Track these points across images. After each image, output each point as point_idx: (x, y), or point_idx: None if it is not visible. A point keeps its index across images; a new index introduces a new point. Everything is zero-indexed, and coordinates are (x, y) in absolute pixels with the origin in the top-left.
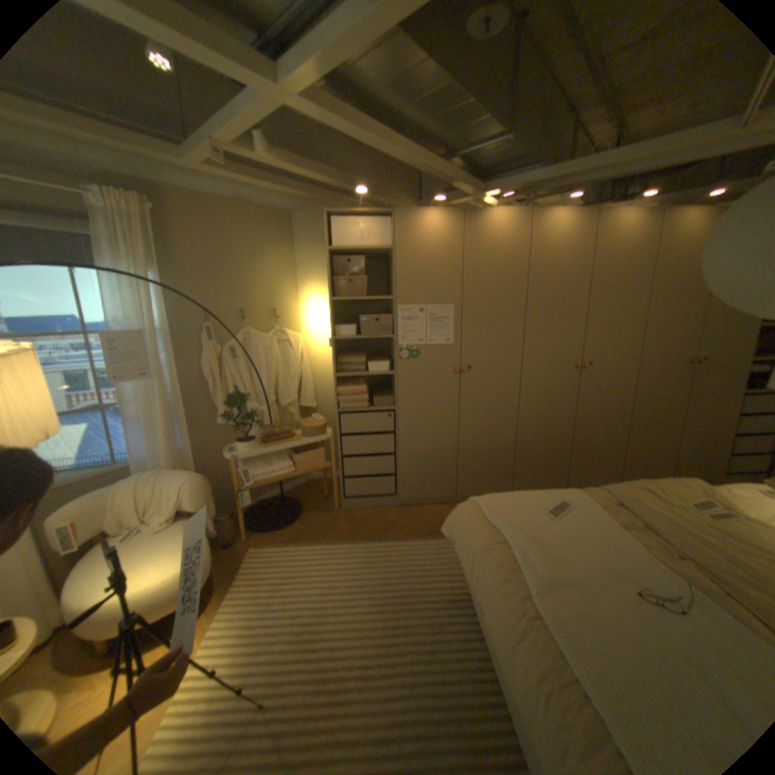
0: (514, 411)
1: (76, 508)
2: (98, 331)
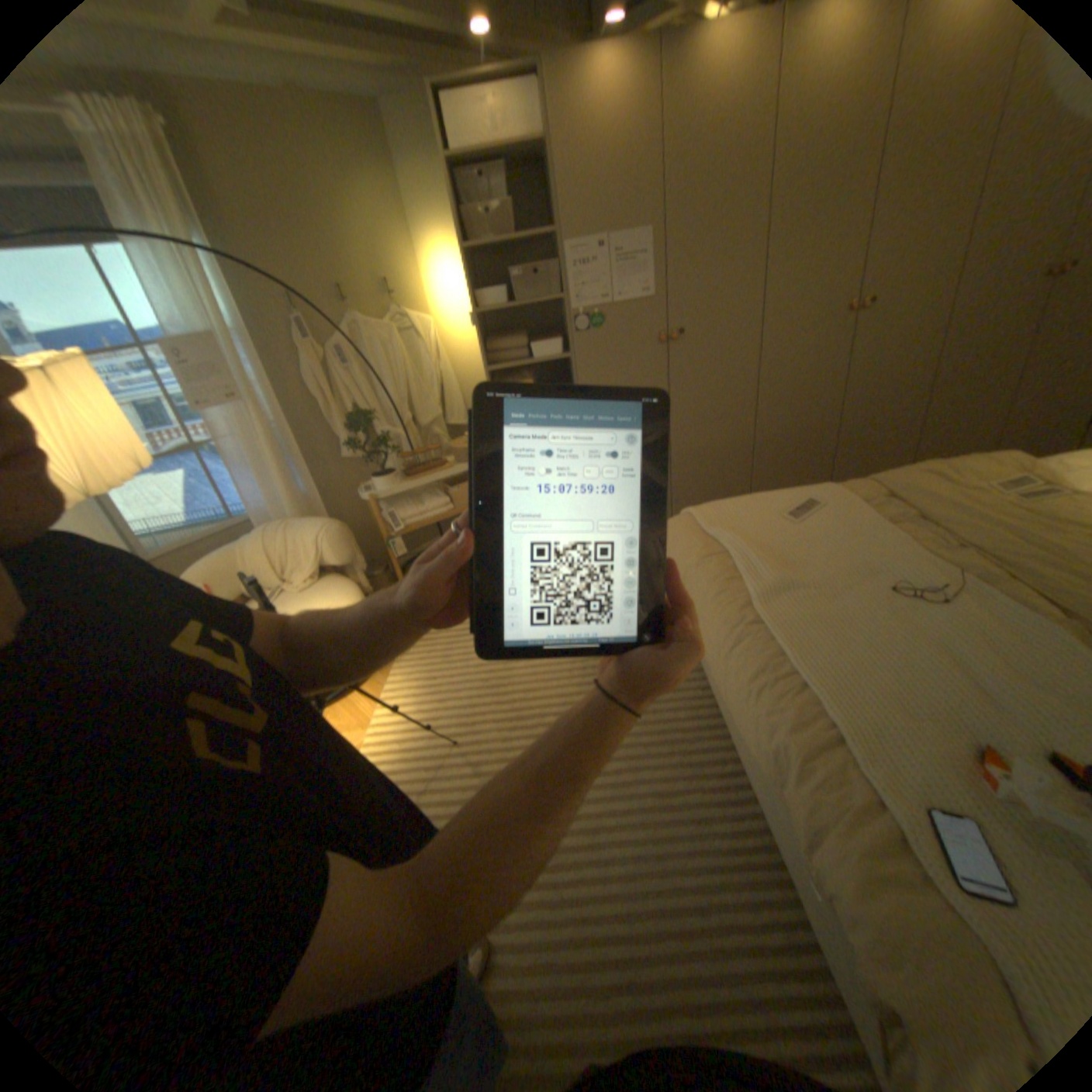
0: (751, 393)
1: (203, 568)
2: (154, 339)
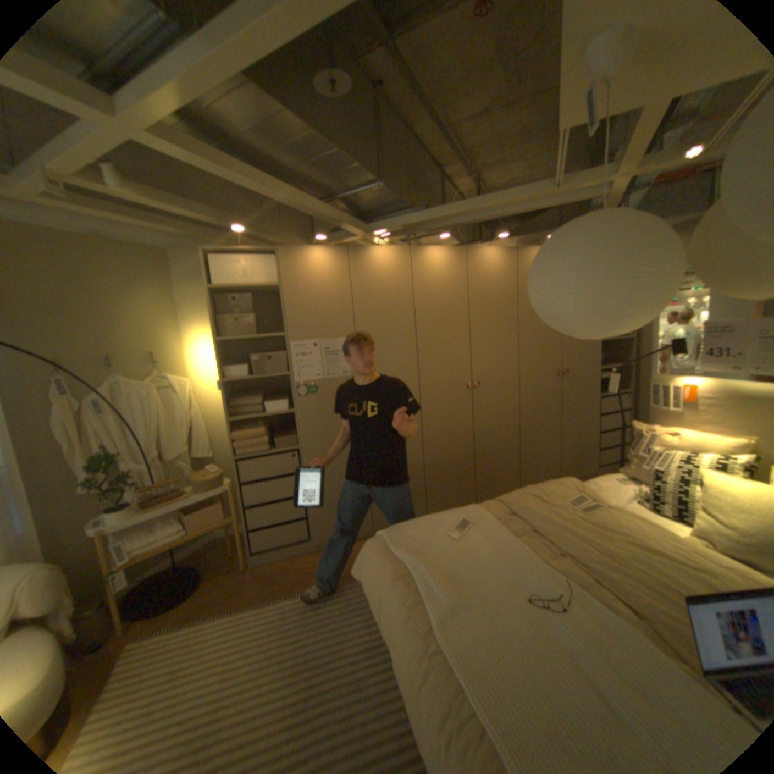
0: (418, 436)
1: None
2: None
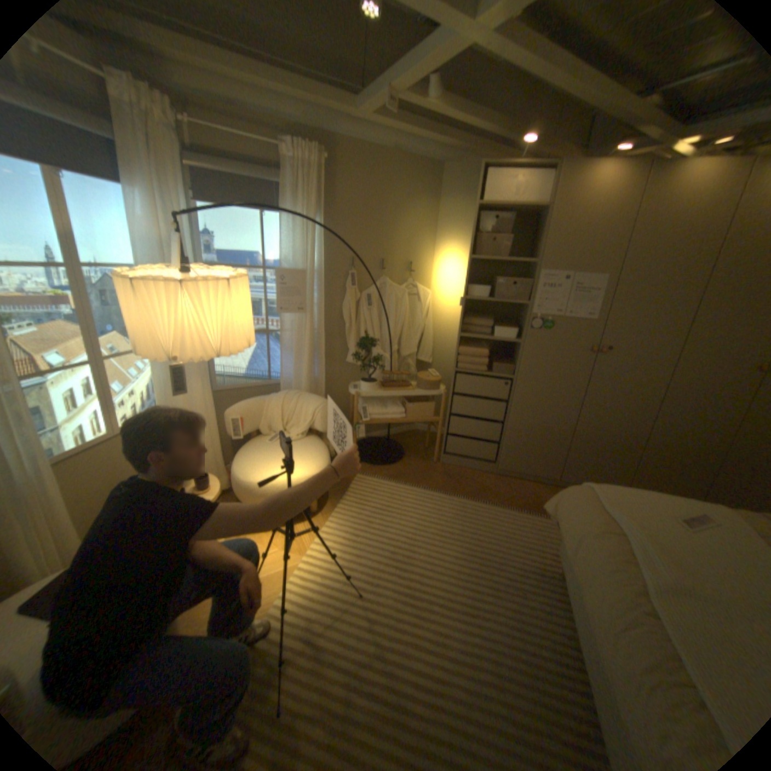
0: (655, 407)
1: (244, 407)
2: (273, 267)
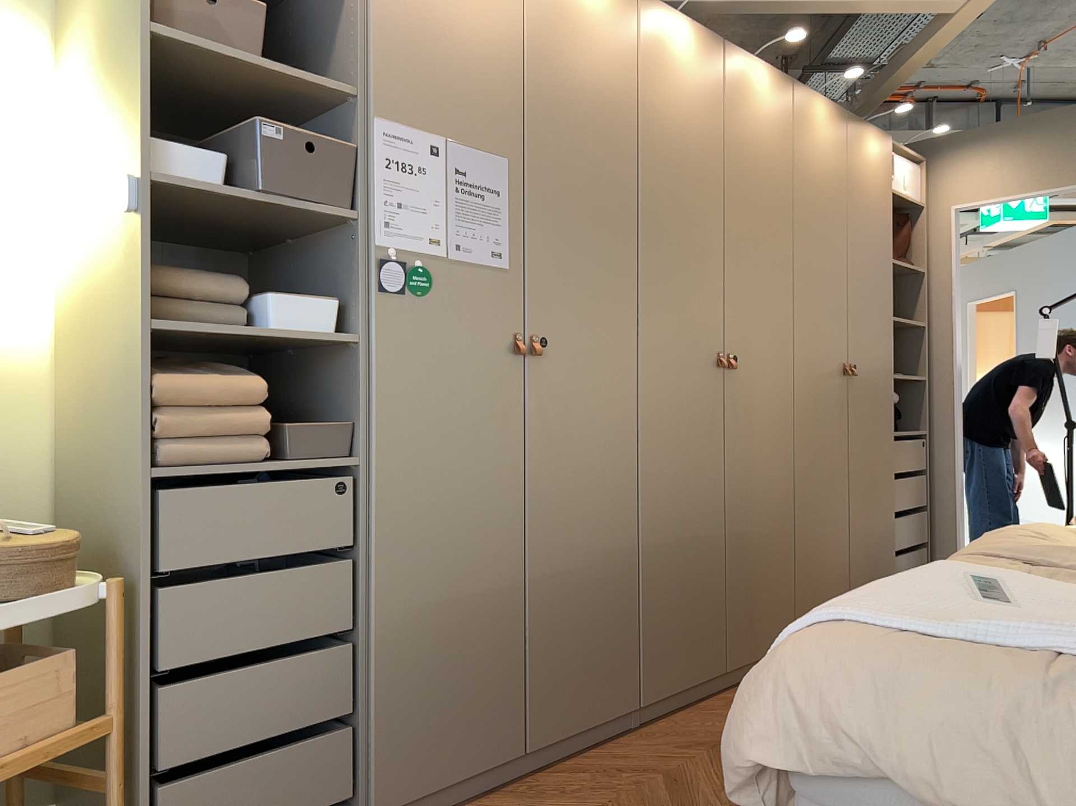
0: (625, 470)
1: None
2: None
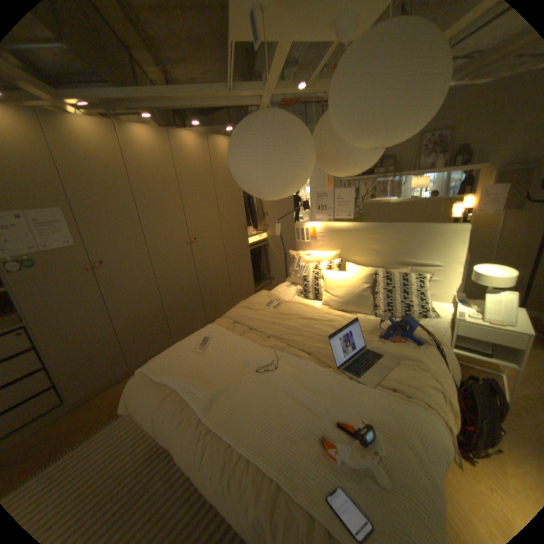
0: (154, 286)
1: None
2: None
